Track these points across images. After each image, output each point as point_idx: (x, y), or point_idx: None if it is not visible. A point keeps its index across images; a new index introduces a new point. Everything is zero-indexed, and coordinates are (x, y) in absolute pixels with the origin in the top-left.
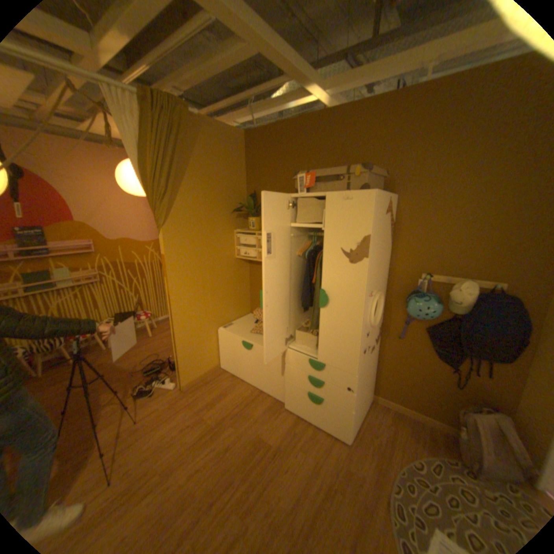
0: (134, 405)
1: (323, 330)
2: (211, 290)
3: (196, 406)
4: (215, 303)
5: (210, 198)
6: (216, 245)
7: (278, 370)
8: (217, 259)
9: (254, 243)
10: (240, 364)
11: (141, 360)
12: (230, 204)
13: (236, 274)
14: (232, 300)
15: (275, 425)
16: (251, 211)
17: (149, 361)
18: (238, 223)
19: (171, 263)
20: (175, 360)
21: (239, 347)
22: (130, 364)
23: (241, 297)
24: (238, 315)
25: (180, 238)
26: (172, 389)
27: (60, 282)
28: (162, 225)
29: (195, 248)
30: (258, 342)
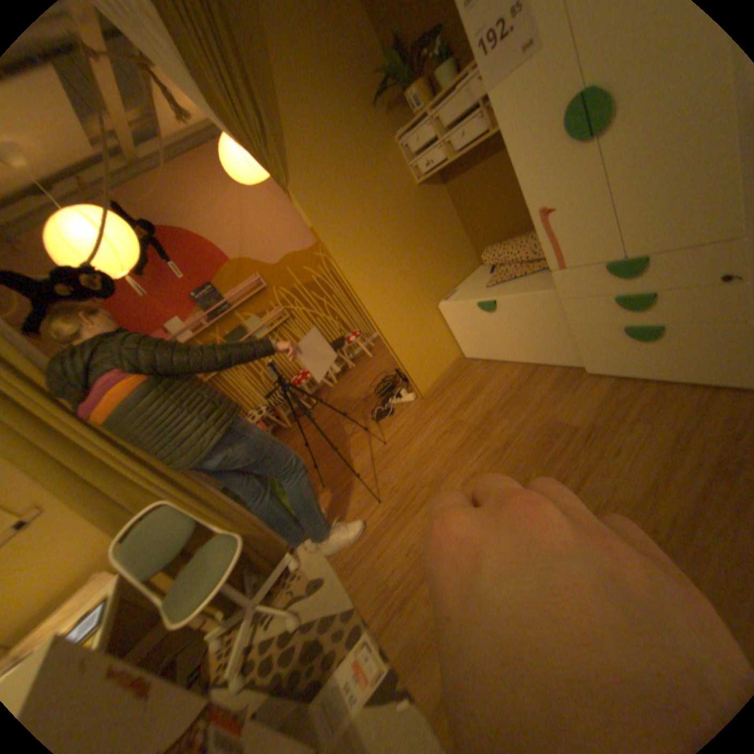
0: (377, 425)
1: (620, 182)
2: (402, 250)
3: (447, 407)
4: (416, 267)
5: (329, 96)
6: (376, 174)
7: (554, 317)
8: (389, 198)
9: (432, 131)
10: (489, 339)
11: (369, 382)
12: (365, 89)
13: (429, 209)
14: (442, 254)
15: (575, 398)
16: (401, 73)
17: (378, 380)
18: (395, 118)
19: (326, 231)
20: (397, 362)
21: (477, 314)
22: (360, 389)
23: (454, 244)
24: (460, 273)
25: (319, 188)
26: (412, 398)
27: (255, 330)
28: (285, 179)
29: (347, 194)
30: (502, 291)
